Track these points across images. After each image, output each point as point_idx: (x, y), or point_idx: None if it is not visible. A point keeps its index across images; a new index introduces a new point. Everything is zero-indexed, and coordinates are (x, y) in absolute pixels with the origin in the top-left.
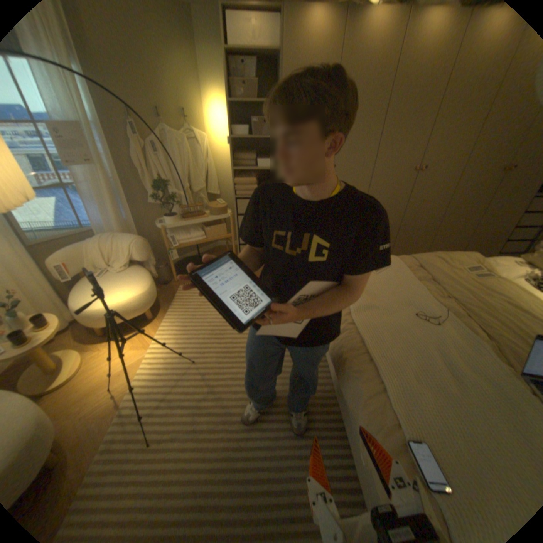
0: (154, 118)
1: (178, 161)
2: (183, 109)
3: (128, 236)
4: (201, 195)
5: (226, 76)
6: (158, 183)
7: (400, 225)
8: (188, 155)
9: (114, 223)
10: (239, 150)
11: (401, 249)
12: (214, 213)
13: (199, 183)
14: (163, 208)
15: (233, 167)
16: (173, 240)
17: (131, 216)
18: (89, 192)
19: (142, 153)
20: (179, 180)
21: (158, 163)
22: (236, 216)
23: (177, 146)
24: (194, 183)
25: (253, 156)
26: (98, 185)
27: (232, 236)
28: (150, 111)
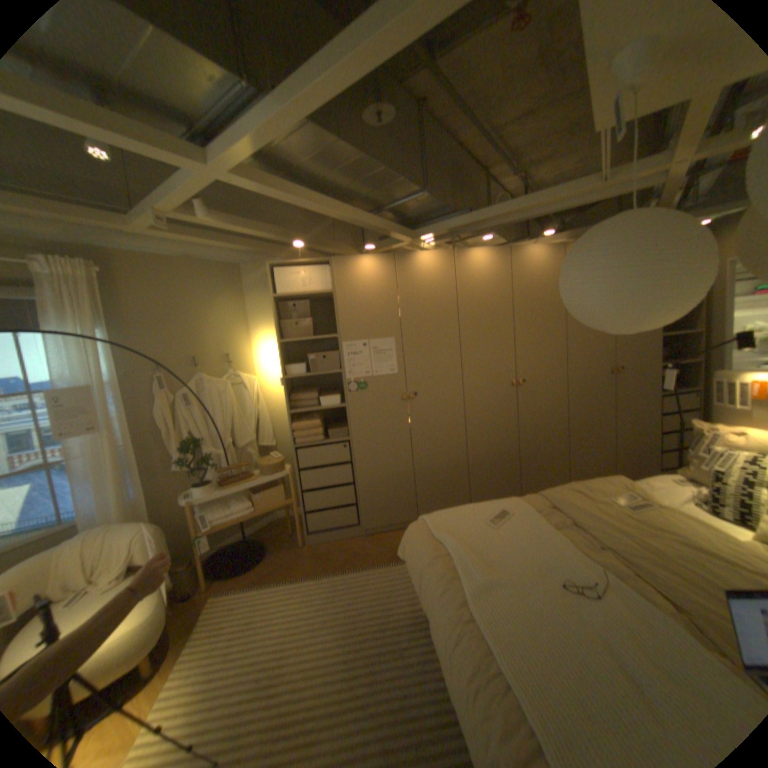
0: (191, 368)
1: (219, 413)
2: (228, 355)
3: (132, 527)
4: (250, 450)
5: (278, 320)
6: (187, 444)
7: (519, 452)
8: (233, 404)
9: (114, 509)
10: (298, 390)
11: (533, 484)
12: (266, 473)
13: (246, 435)
14: (193, 477)
15: (290, 411)
16: (203, 523)
17: (142, 496)
18: (85, 470)
19: (170, 410)
20: (219, 435)
21: (191, 418)
22: (297, 472)
23: (218, 395)
24: (240, 437)
25: (316, 394)
26: (100, 458)
27: (294, 502)
28: (186, 363)
